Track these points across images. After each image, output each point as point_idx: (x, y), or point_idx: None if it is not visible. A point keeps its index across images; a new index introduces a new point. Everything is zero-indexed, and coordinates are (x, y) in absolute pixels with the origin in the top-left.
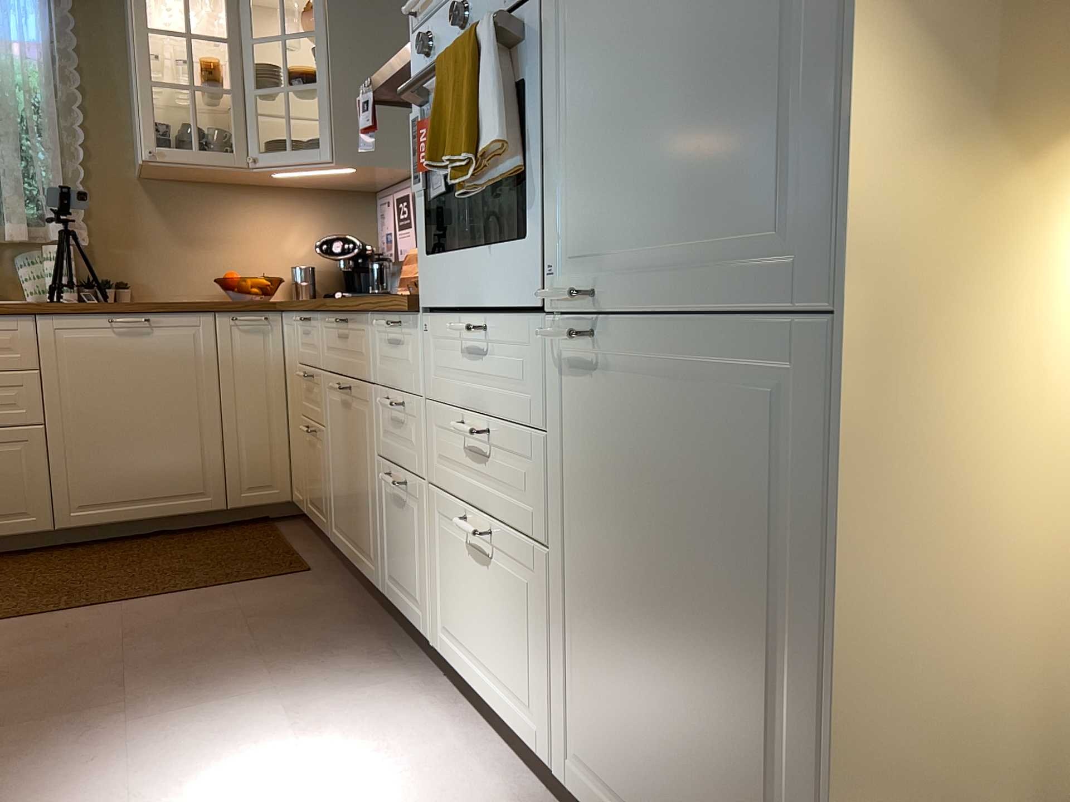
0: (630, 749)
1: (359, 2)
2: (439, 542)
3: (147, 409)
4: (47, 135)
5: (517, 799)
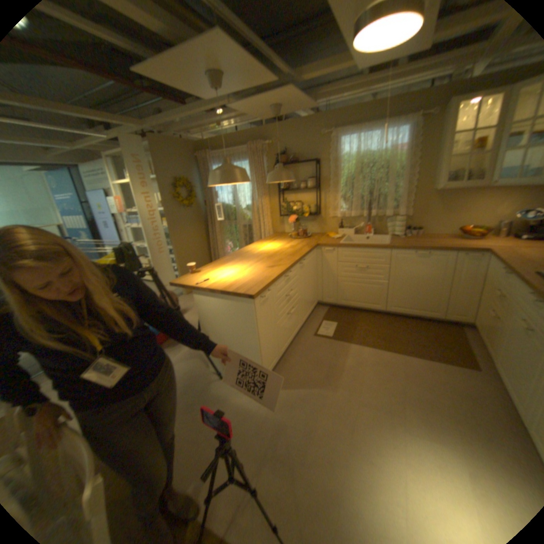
0: None
1: None
2: None
3: (422, 282)
4: (404, 178)
5: None
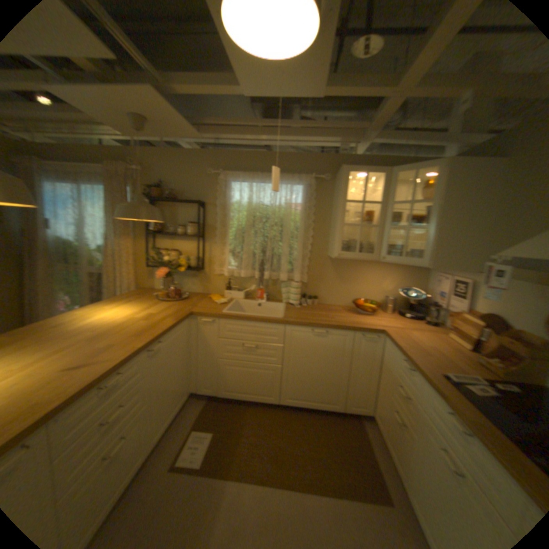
0: None
1: (466, 181)
2: None
3: (321, 367)
4: (300, 240)
5: None
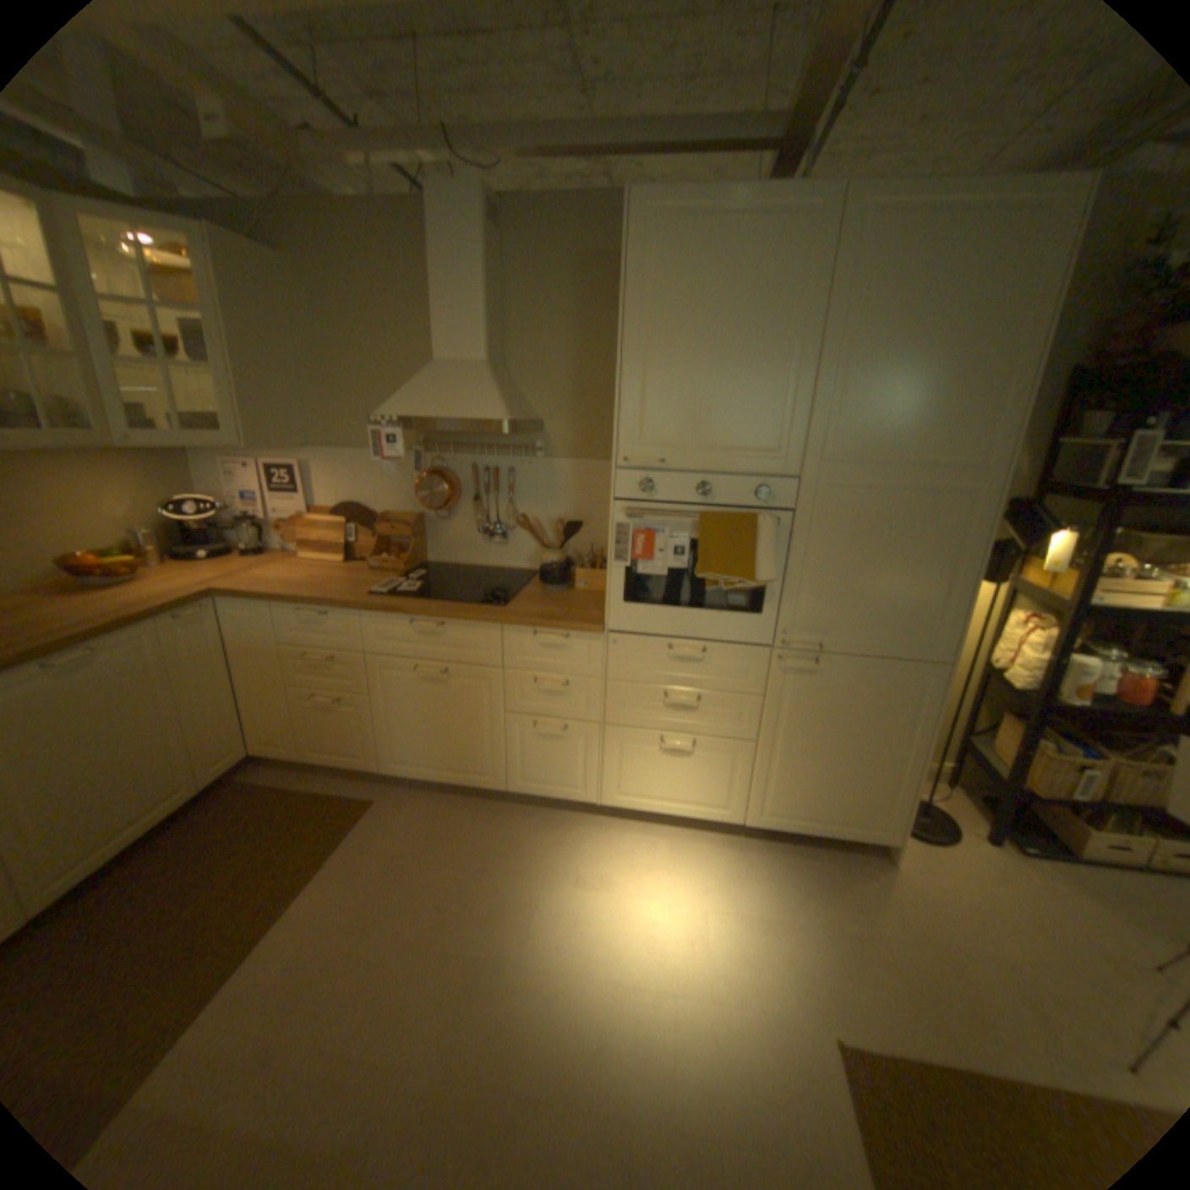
0: (807, 798)
1: (240, 285)
2: (614, 752)
3: (108, 744)
4: None
5: (709, 843)
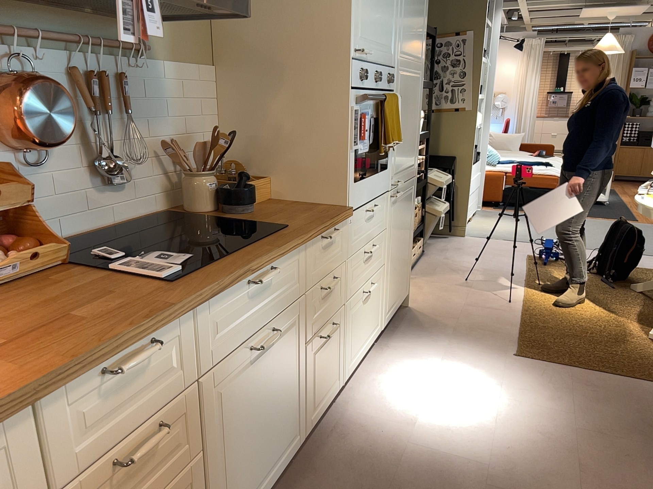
0: (395, 287)
1: None
2: (349, 324)
3: None
4: None
5: (377, 357)
